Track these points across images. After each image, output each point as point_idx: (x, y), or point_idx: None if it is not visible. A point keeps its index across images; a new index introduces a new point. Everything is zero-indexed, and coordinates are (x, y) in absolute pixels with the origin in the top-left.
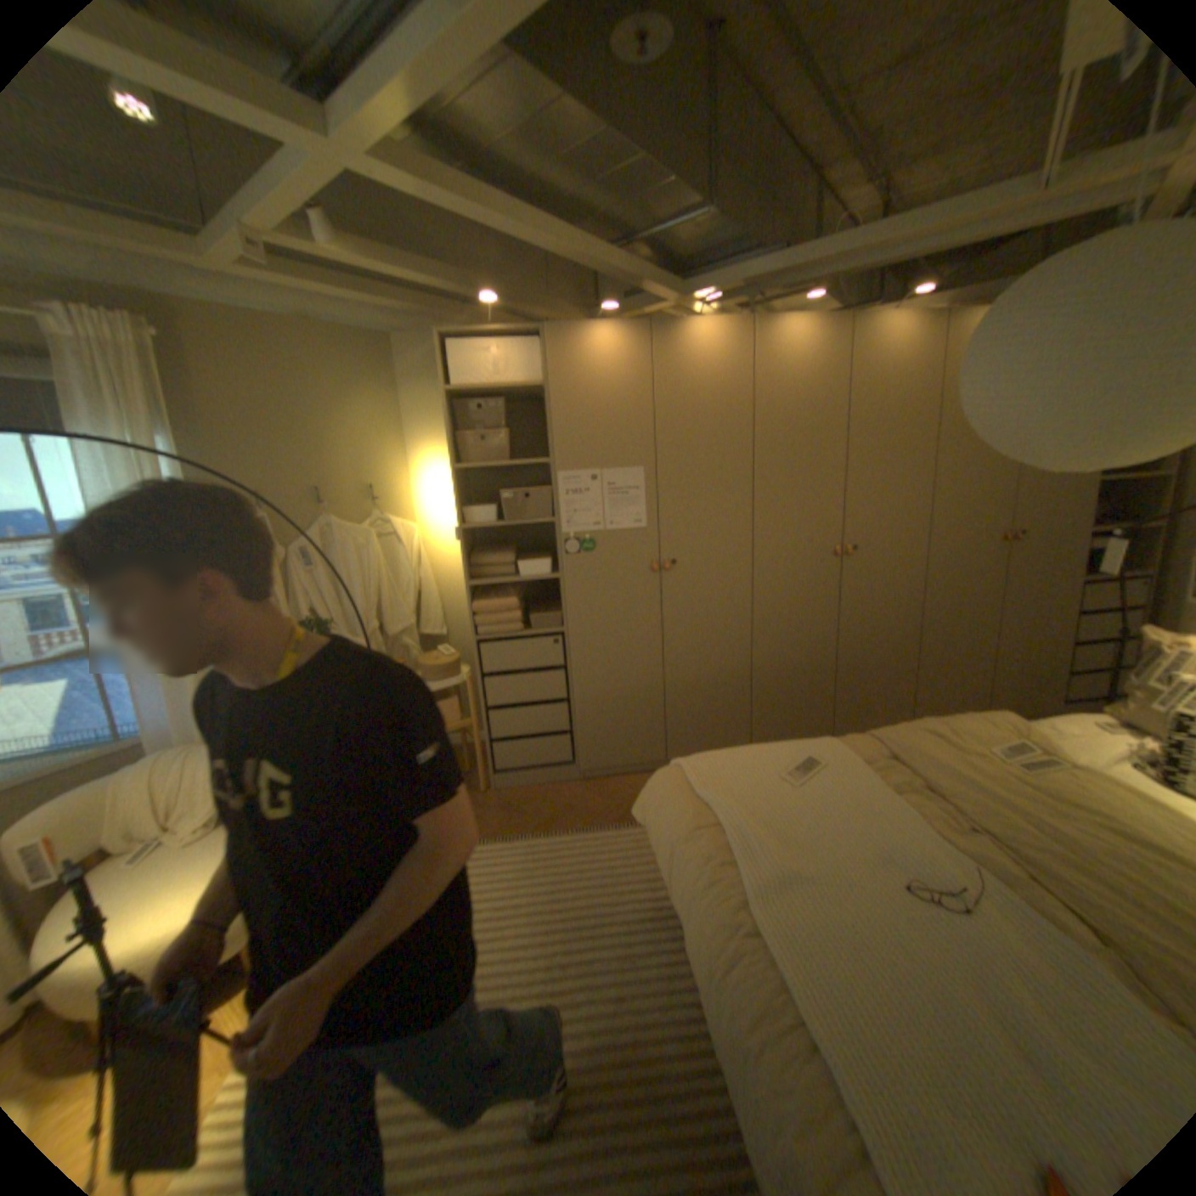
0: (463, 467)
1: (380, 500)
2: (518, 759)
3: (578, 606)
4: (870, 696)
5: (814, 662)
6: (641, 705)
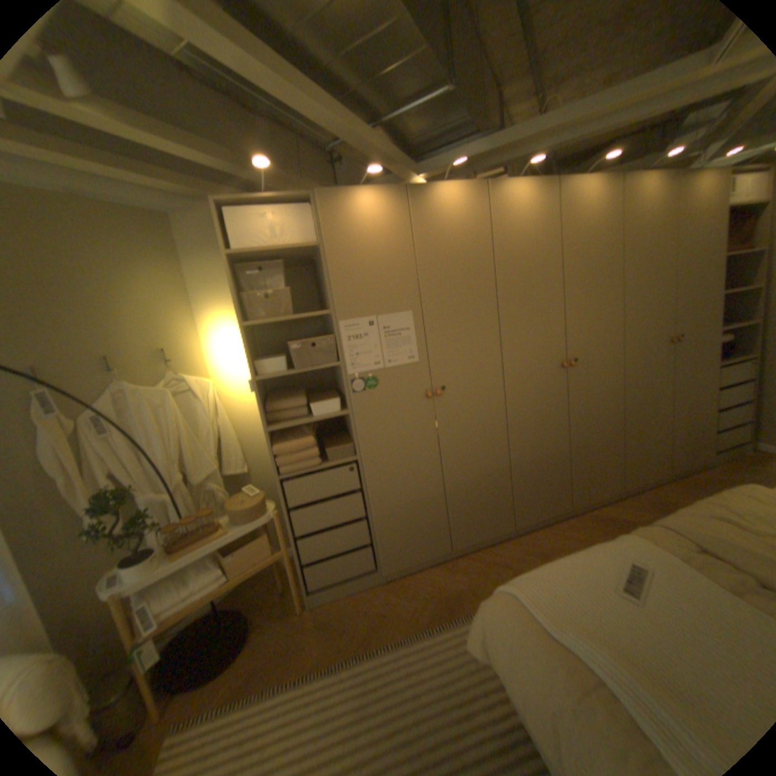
0: (251, 324)
1: (173, 362)
2: (328, 578)
3: (368, 435)
4: (595, 472)
5: (555, 452)
6: (428, 511)
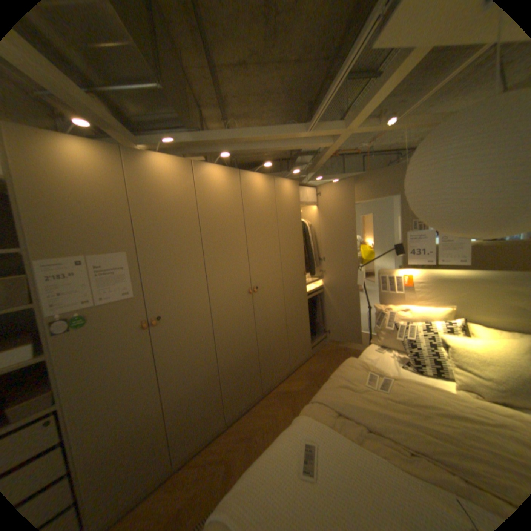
0: None
1: None
2: None
3: (74, 378)
4: (274, 361)
5: (249, 353)
6: (146, 436)
